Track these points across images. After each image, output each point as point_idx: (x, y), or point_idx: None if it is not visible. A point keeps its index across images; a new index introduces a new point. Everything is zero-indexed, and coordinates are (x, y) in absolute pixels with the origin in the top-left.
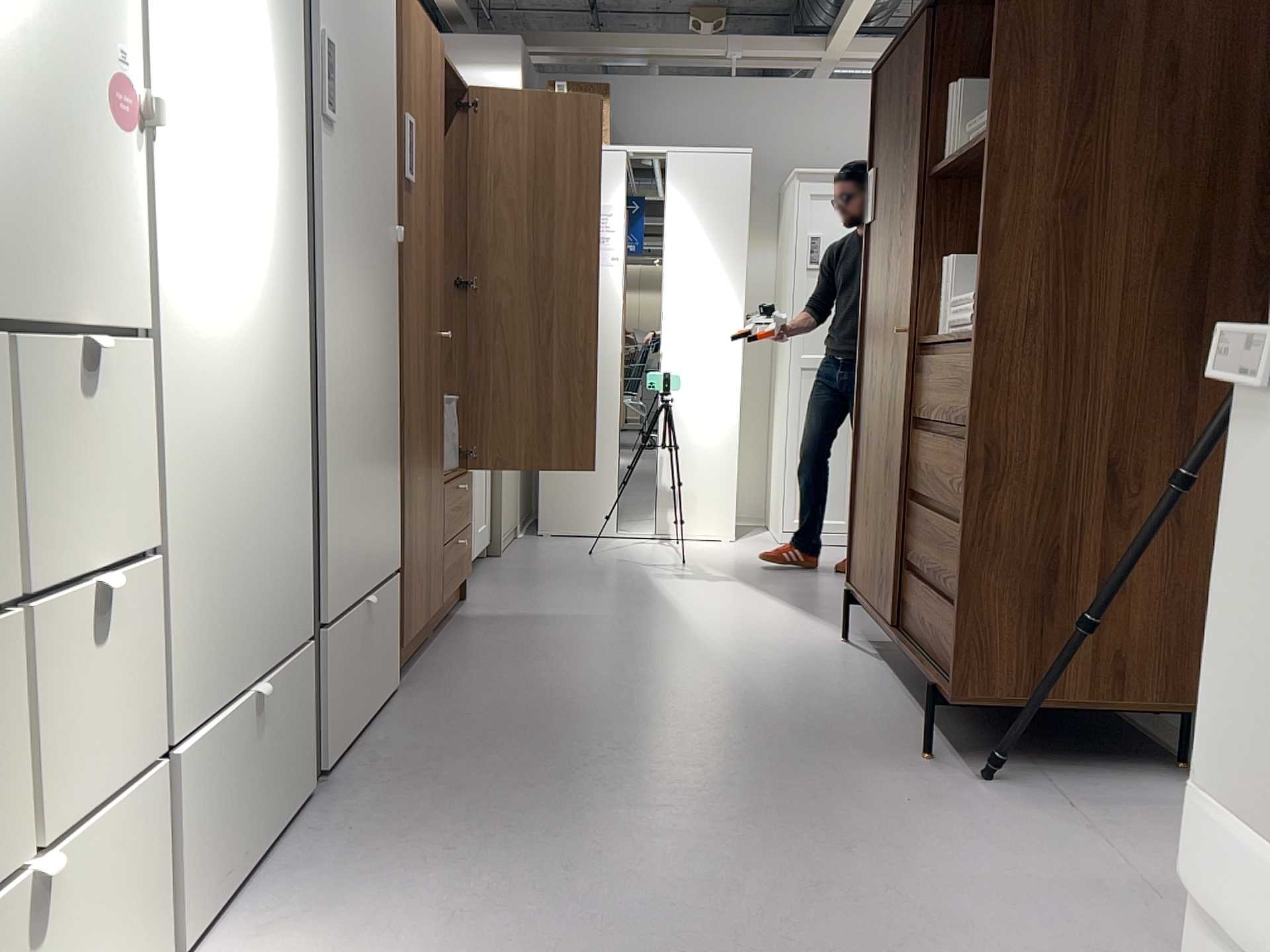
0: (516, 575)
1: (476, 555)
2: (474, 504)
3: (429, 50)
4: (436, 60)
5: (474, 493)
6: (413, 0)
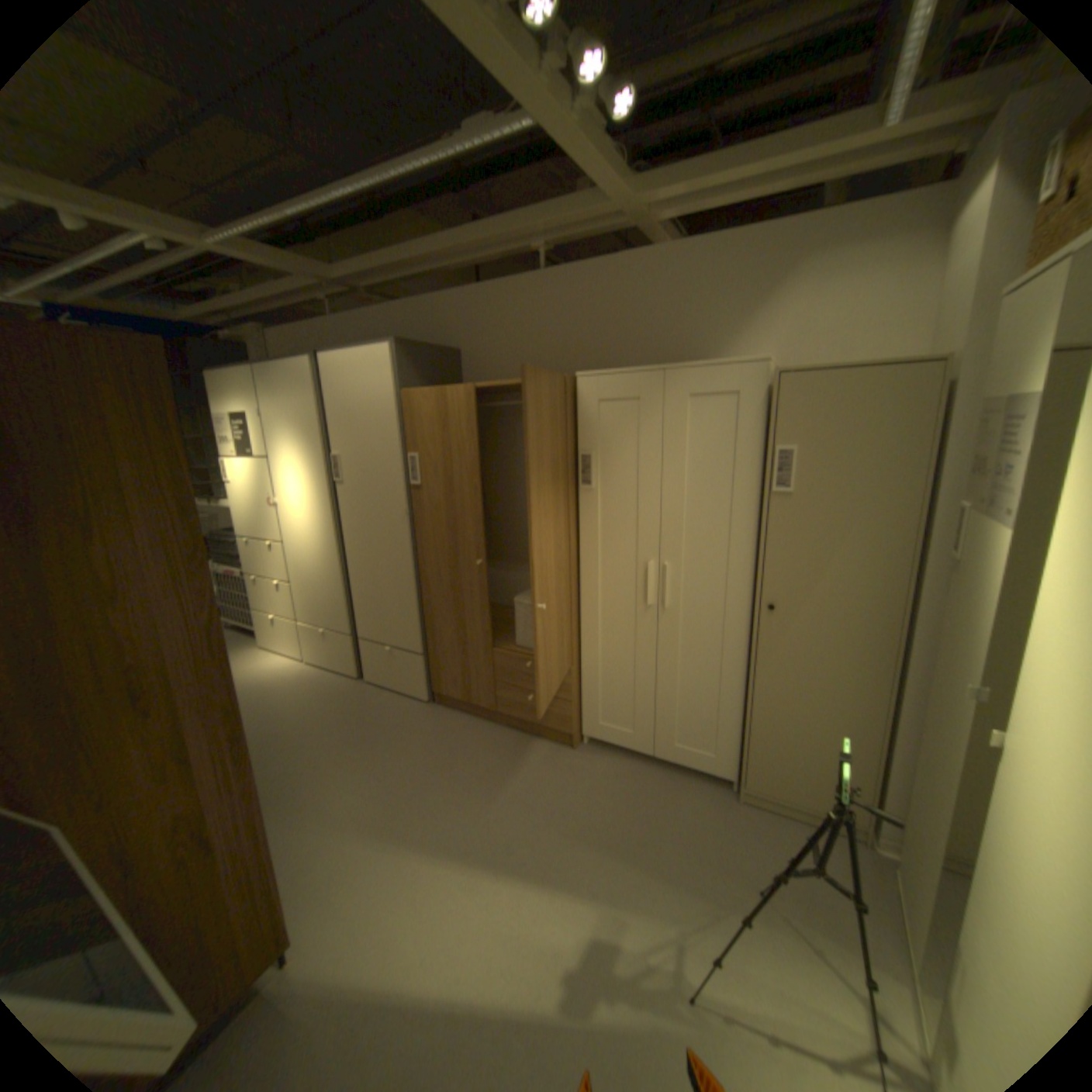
0: (653, 796)
1: (667, 759)
2: (658, 715)
3: (443, 405)
4: (457, 404)
5: (659, 706)
6: (416, 391)
